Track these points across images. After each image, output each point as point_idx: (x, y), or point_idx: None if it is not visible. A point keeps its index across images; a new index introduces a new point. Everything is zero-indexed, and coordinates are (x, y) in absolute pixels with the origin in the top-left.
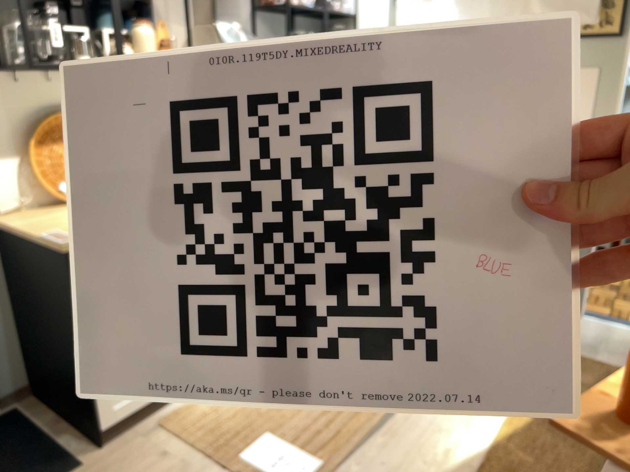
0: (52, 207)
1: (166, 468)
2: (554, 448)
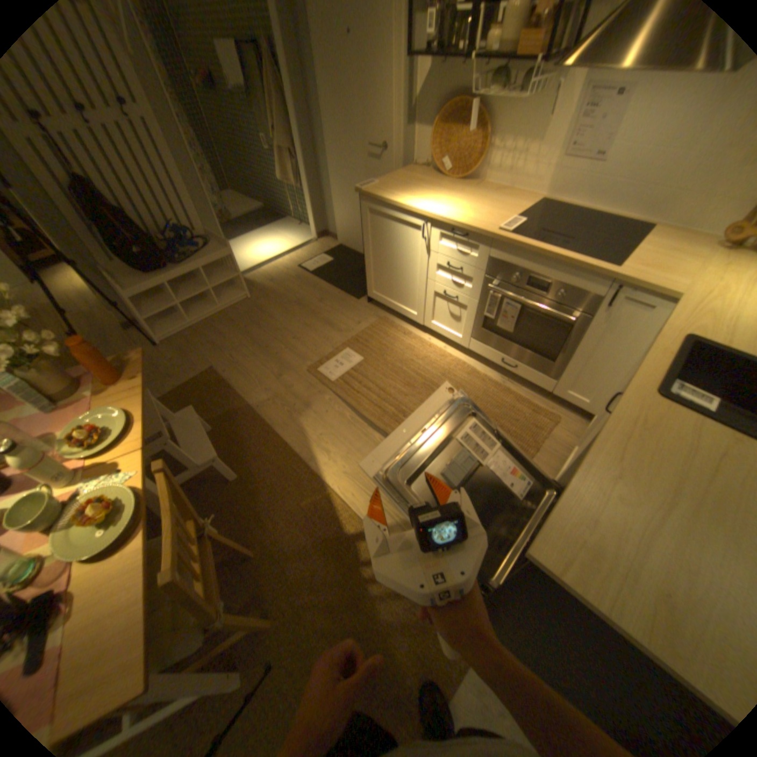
0: (437, 173)
1: (349, 325)
2: (310, 531)
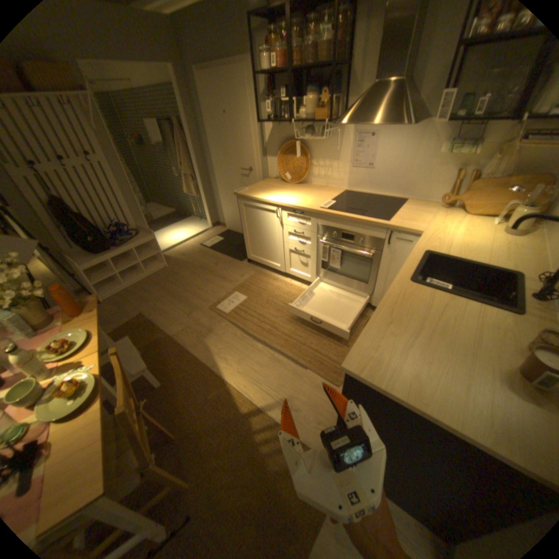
0: (283, 181)
1: (236, 277)
2: (216, 415)
